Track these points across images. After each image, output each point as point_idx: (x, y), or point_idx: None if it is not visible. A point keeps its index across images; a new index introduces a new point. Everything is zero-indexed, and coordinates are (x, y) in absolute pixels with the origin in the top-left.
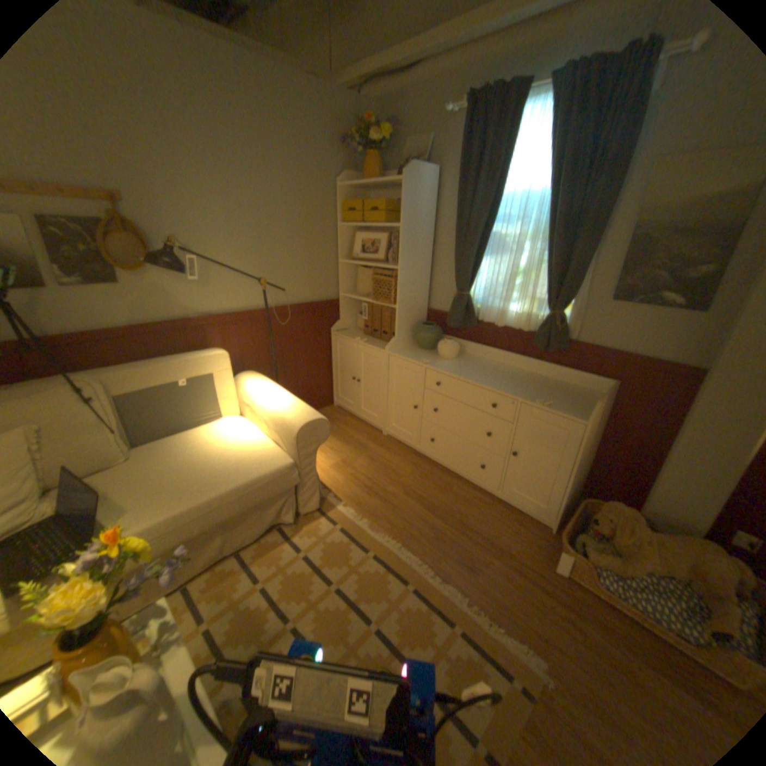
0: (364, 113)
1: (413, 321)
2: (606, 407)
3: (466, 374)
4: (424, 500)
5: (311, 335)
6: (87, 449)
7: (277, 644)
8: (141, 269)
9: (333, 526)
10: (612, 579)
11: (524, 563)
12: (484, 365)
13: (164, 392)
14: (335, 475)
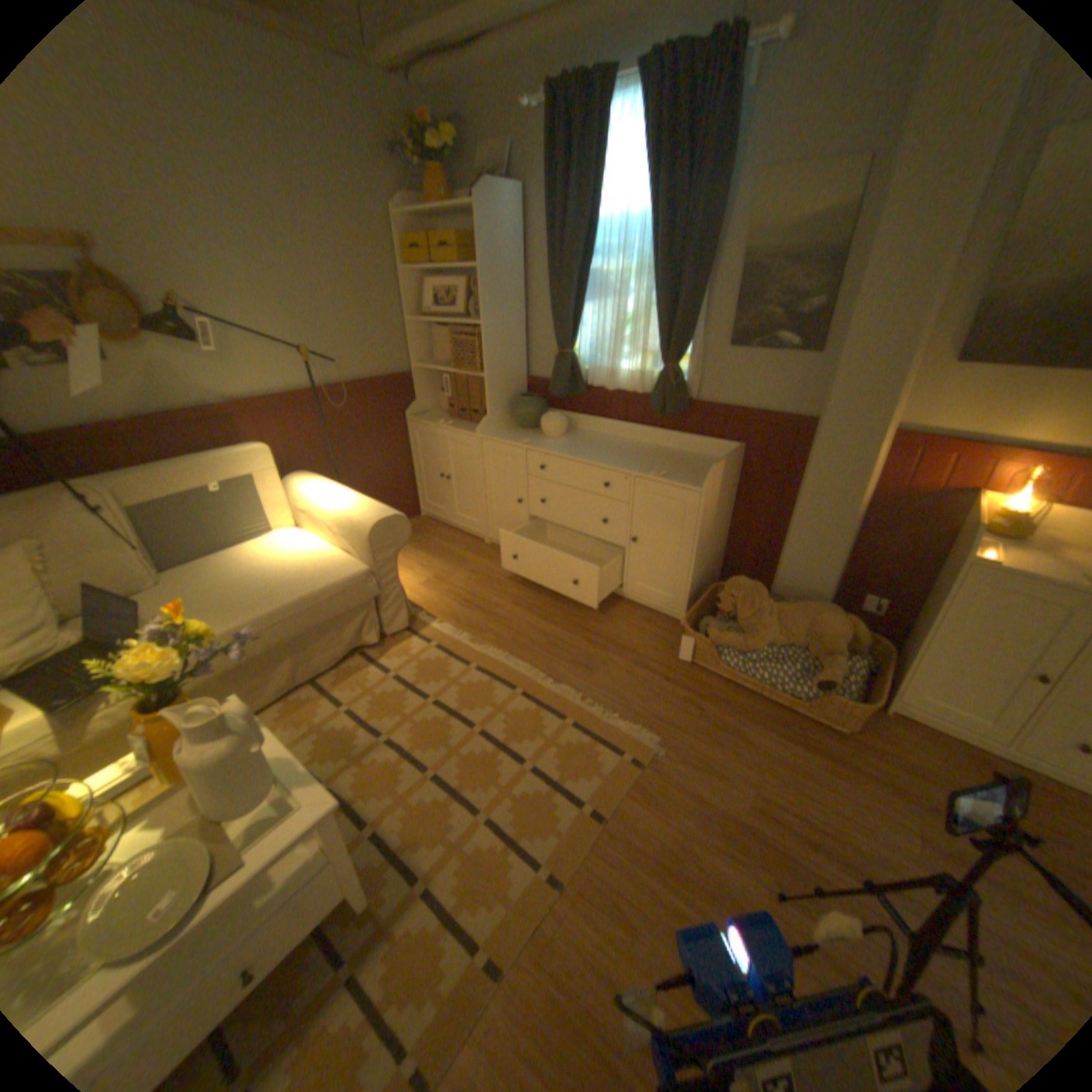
0: (417, 109)
1: (509, 394)
2: (728, 475)
3: (573, 453)
4: (536, 608)
5: (379, 423)
6: (105, 570)
7: (369, 756)
8: (135, 340)
9: (427, 644)
10: (732, 656)
11: (646, 656)
12: (597, 441)
13: (192, 496)
14: (426, 593)
